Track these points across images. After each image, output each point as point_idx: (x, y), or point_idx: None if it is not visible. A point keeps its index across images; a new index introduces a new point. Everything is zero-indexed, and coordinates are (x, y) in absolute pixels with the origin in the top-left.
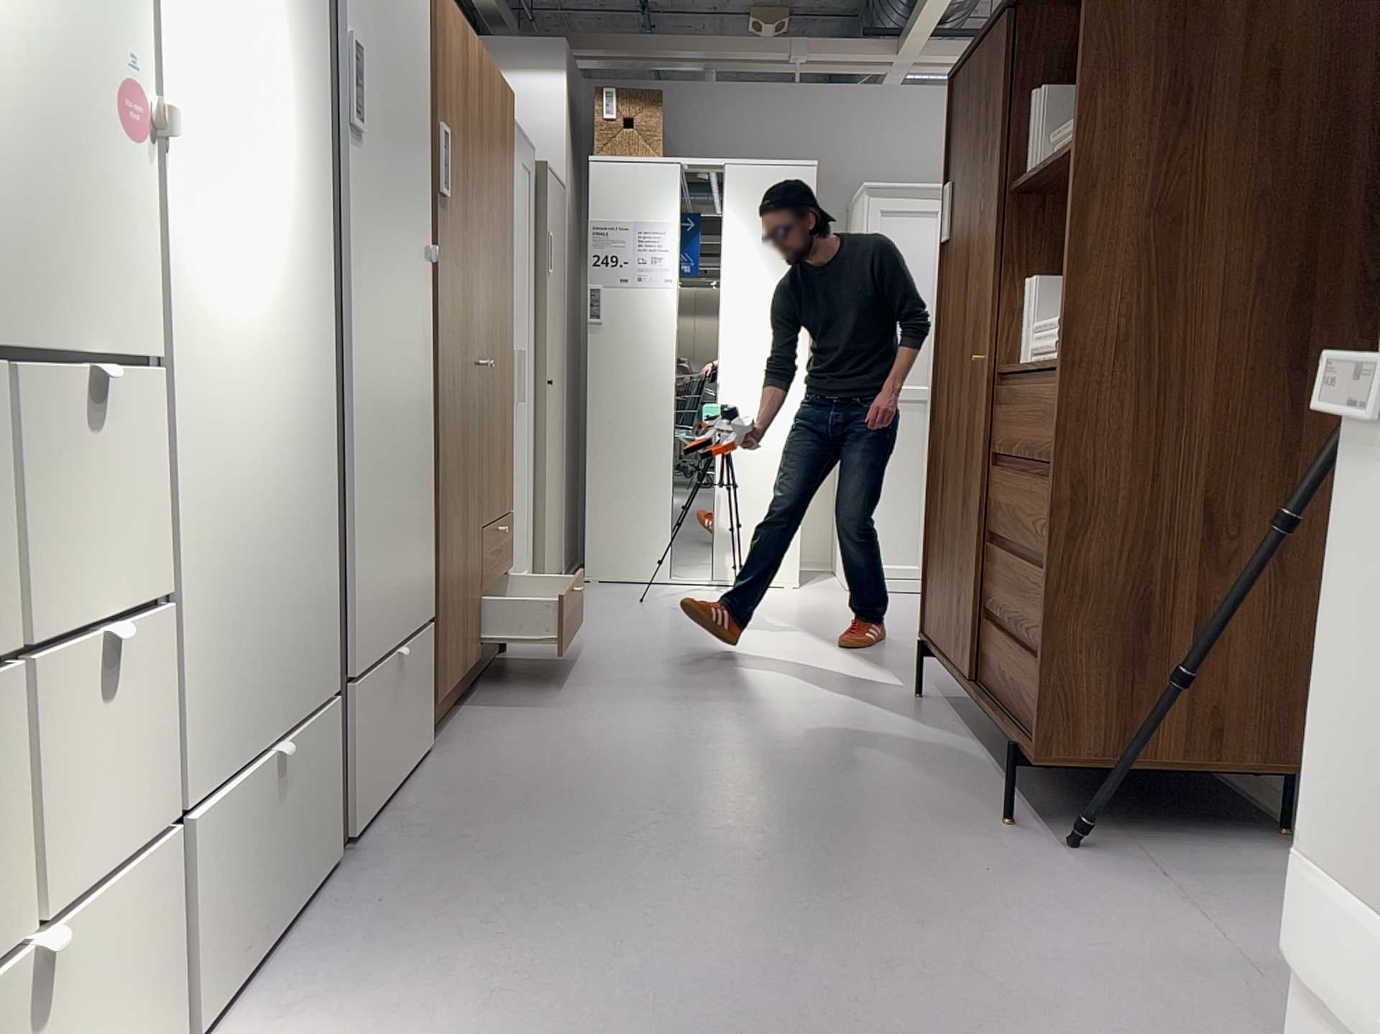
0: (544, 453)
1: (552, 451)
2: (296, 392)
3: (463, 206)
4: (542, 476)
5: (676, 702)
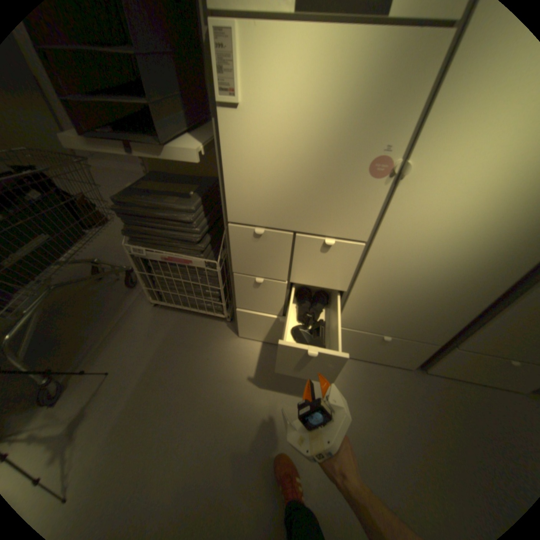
0: None
1: None
2: (479, 267)
3: None
4: None
5: None
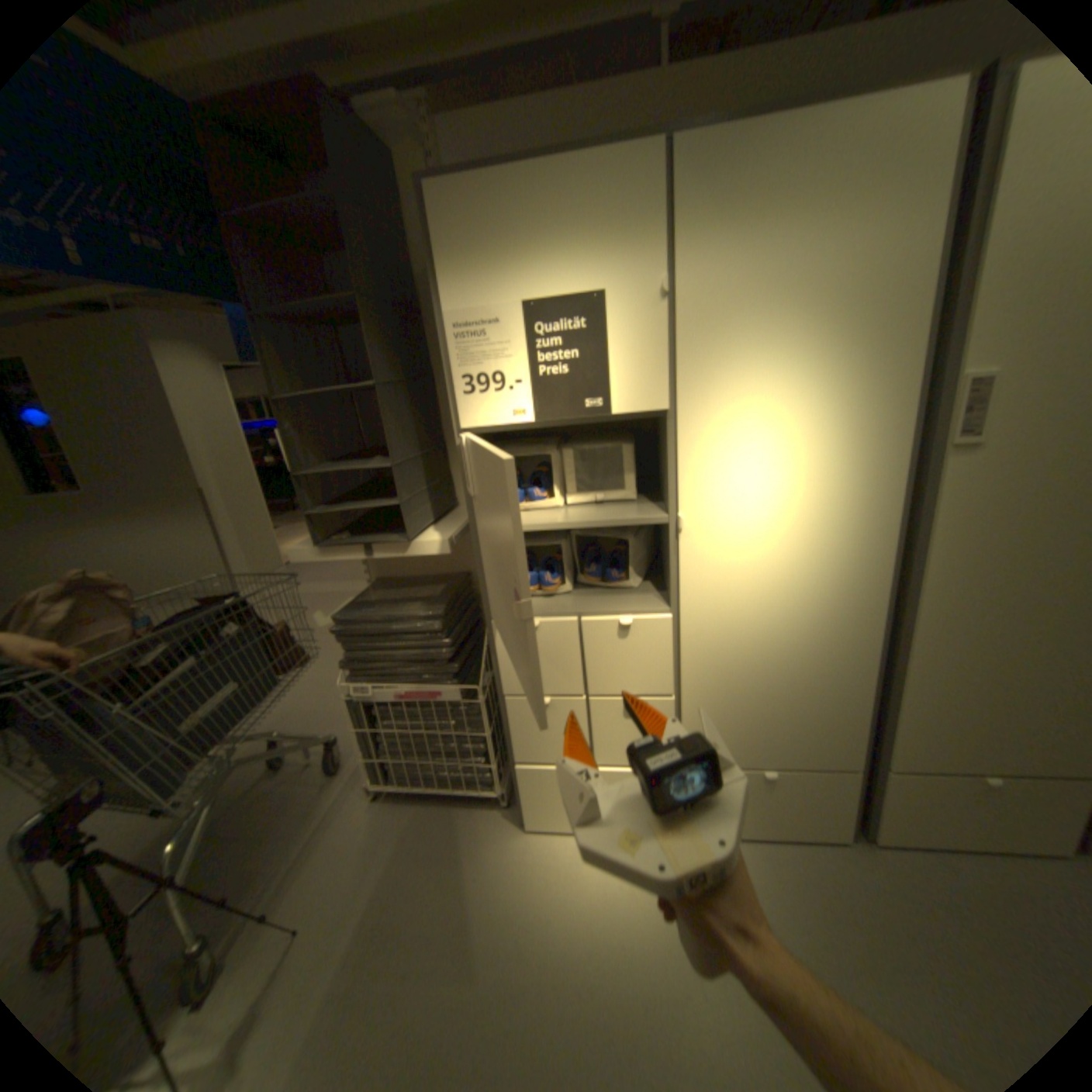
0: None
1: None
2: (825, 621)
3: None
4: None
5: None
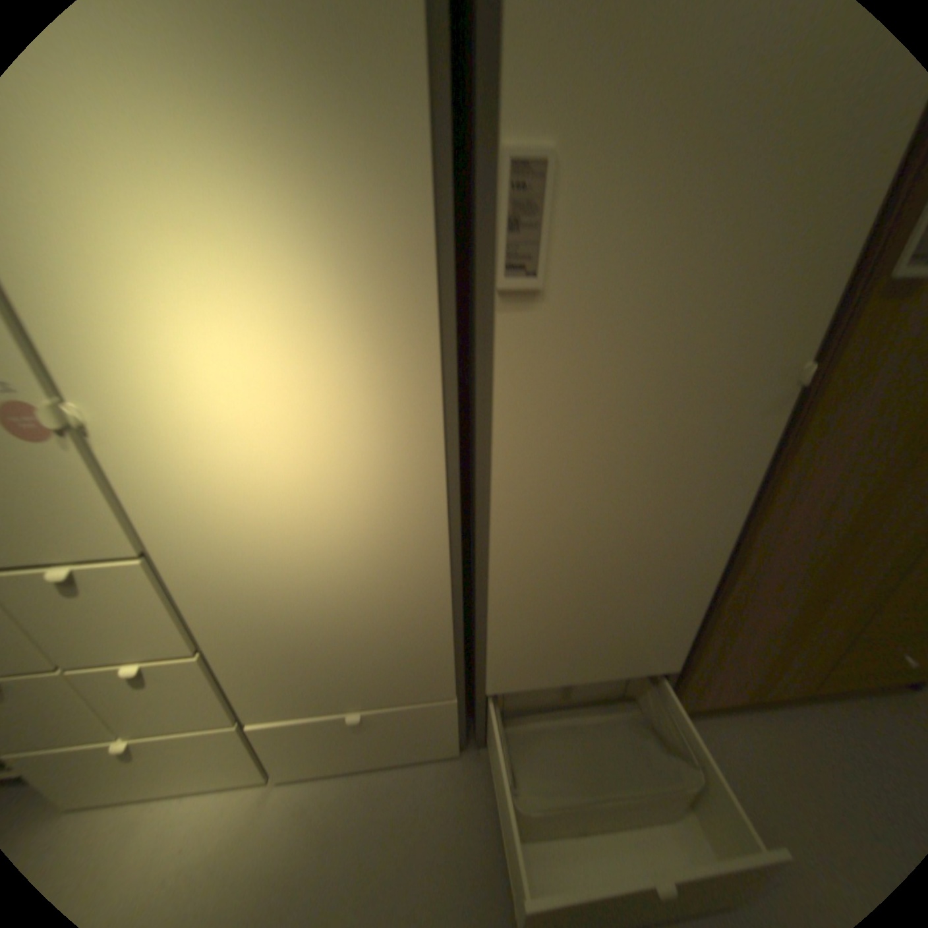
0: None
1: None
2: (368, 550)
3: None
4: None
5: None
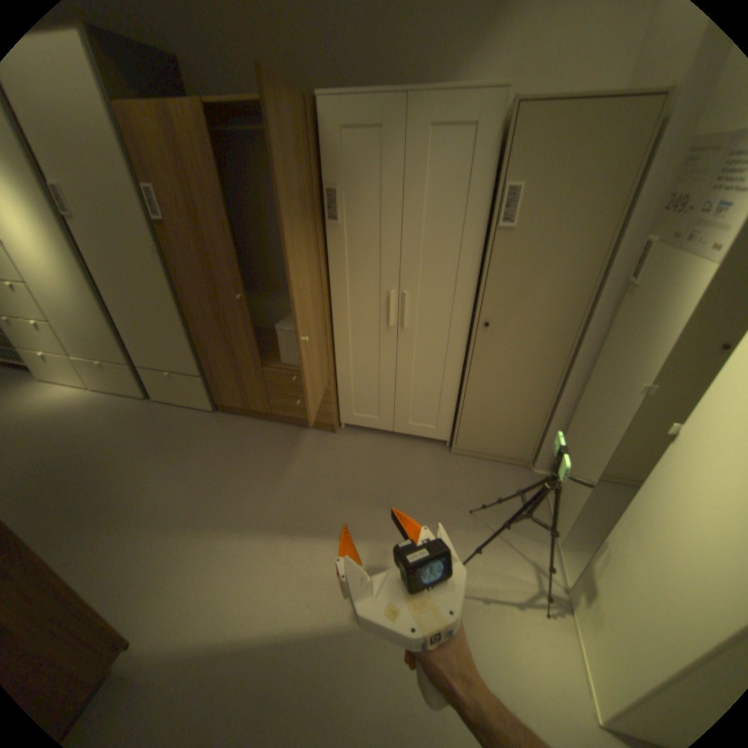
0: (466, 372)
1: (500, 377)
2: (74, 293)
3: (190, 219)
4: (463, 386)
5: (220, 489)
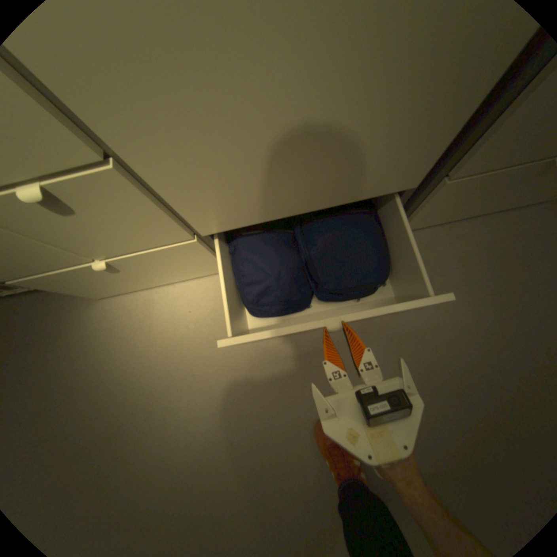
0: None
1: None
2: None
3: None
4: None
5: None
